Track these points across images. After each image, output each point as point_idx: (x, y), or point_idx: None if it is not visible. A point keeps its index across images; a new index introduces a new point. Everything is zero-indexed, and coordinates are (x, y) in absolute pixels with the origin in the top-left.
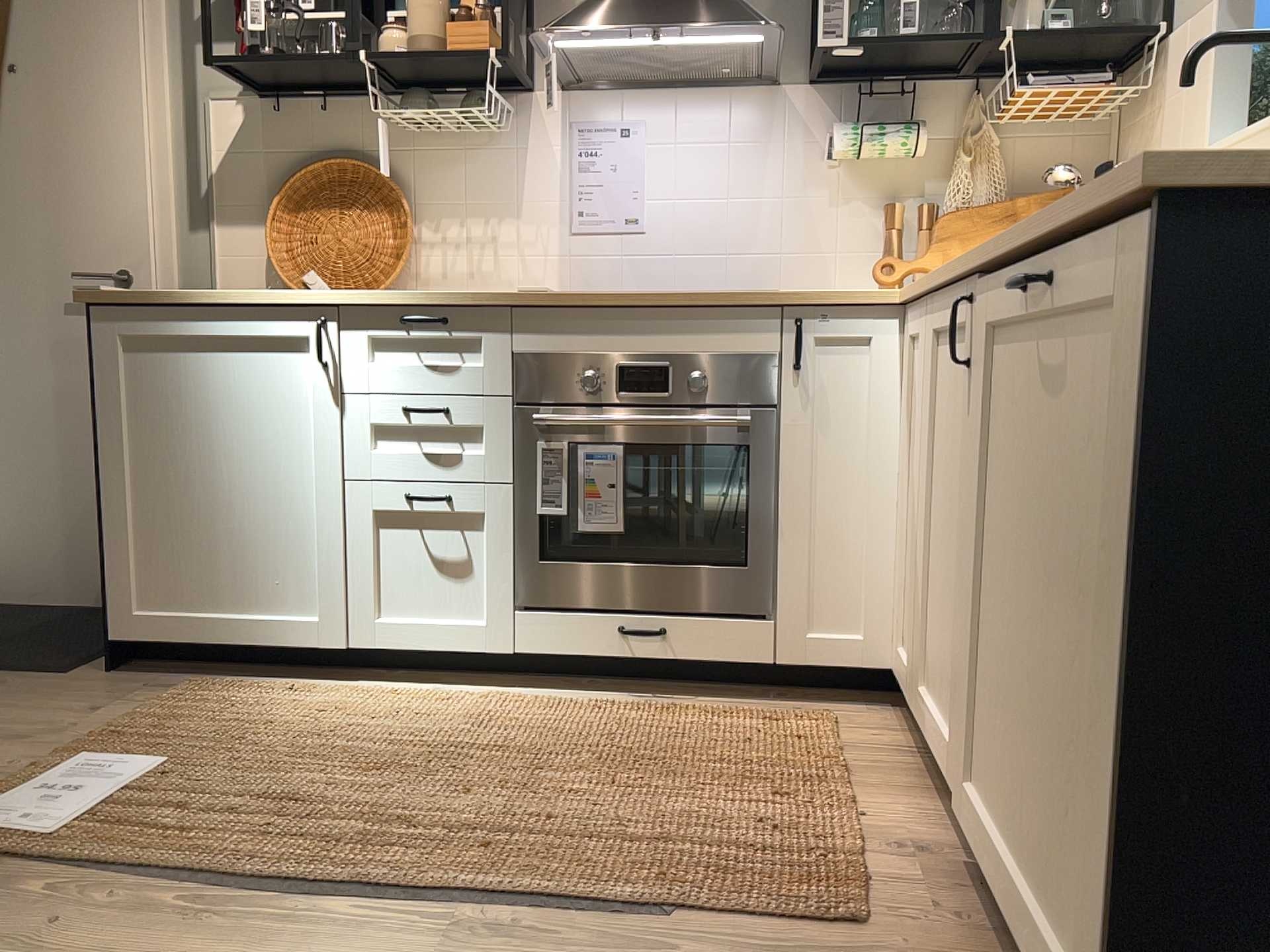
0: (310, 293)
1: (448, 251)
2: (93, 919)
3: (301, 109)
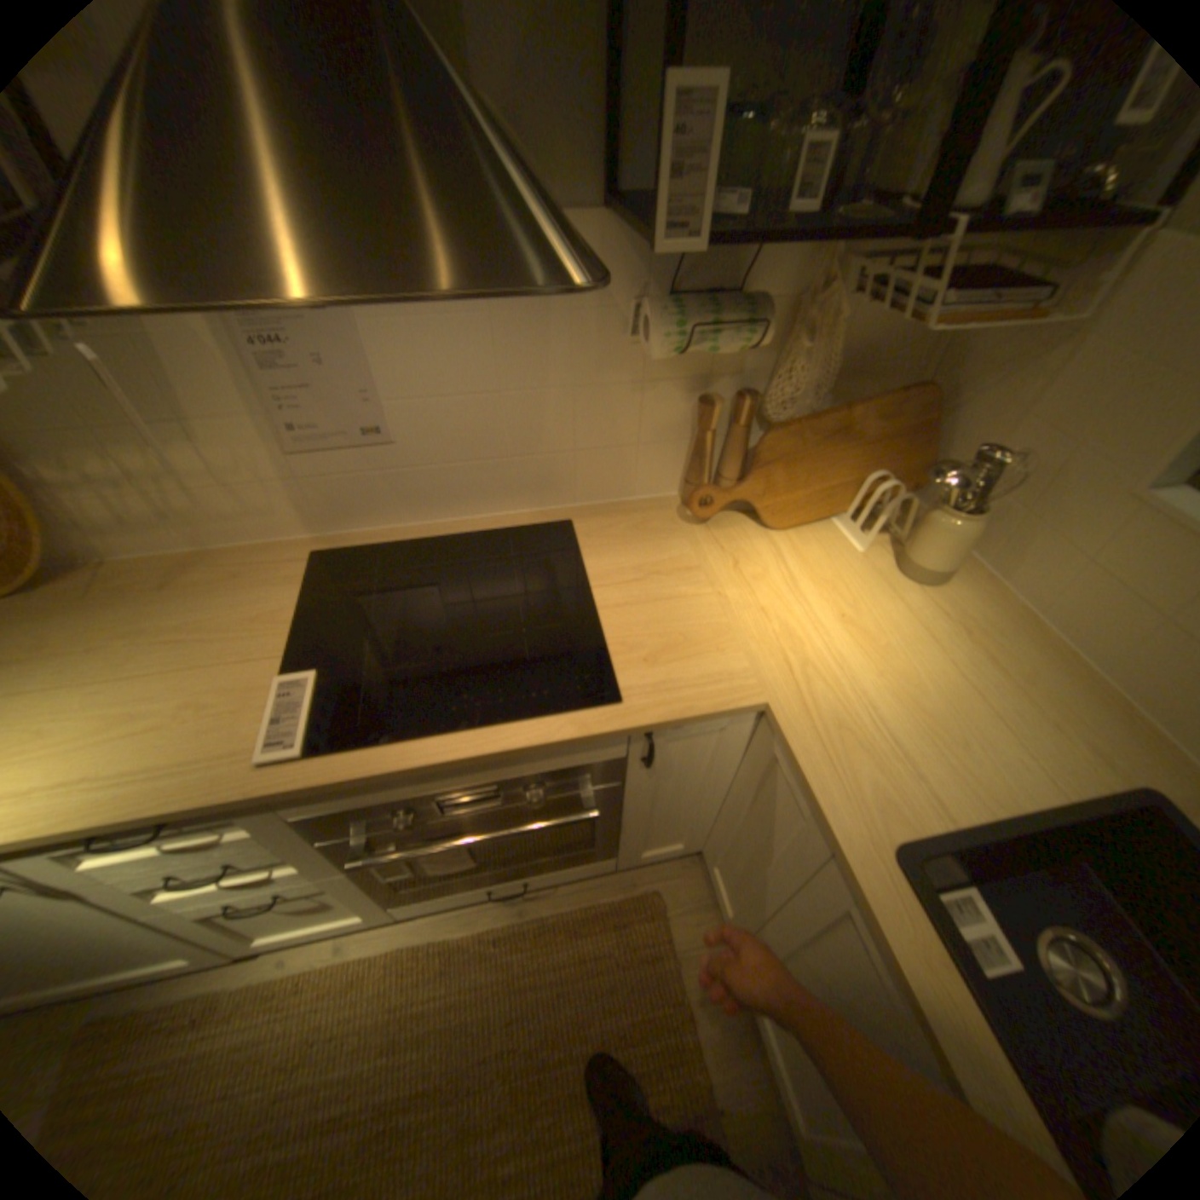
0: None
1: (107, 488)
2: None
3: None
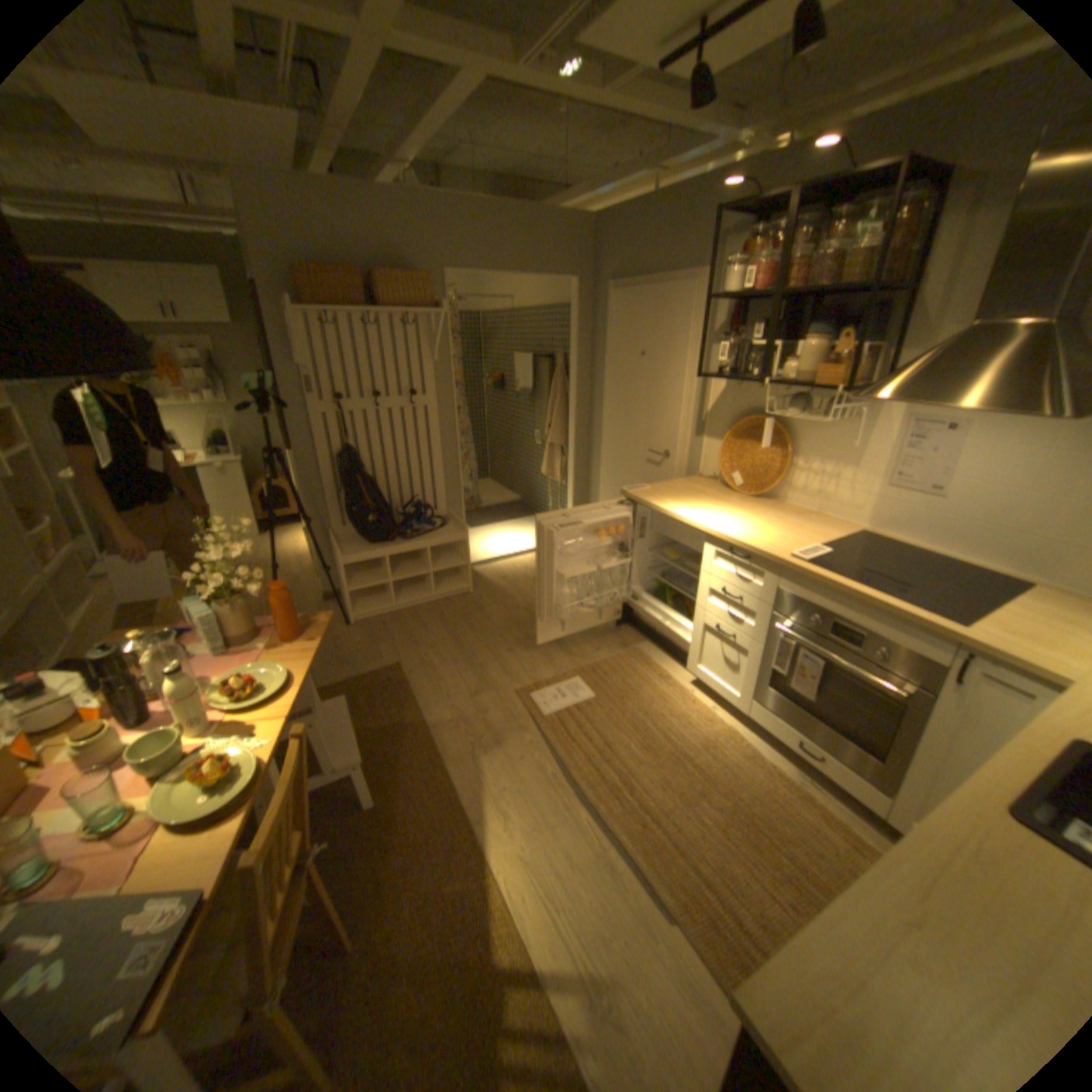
0: (696, 521)
1: (811, 475)
2: (533, 758)
3: (753, 383)
